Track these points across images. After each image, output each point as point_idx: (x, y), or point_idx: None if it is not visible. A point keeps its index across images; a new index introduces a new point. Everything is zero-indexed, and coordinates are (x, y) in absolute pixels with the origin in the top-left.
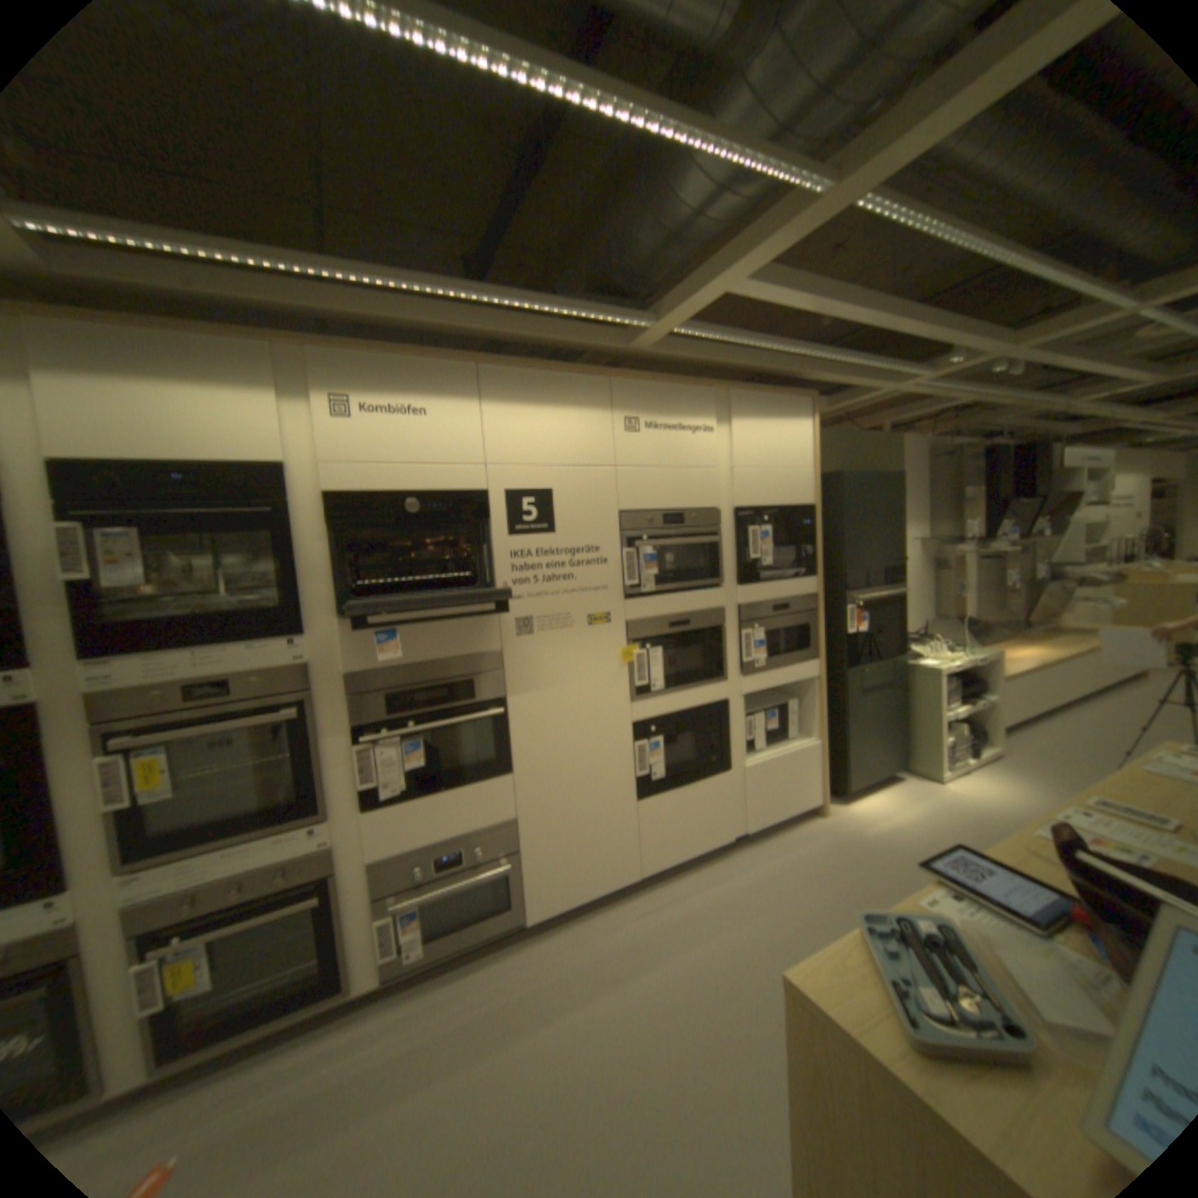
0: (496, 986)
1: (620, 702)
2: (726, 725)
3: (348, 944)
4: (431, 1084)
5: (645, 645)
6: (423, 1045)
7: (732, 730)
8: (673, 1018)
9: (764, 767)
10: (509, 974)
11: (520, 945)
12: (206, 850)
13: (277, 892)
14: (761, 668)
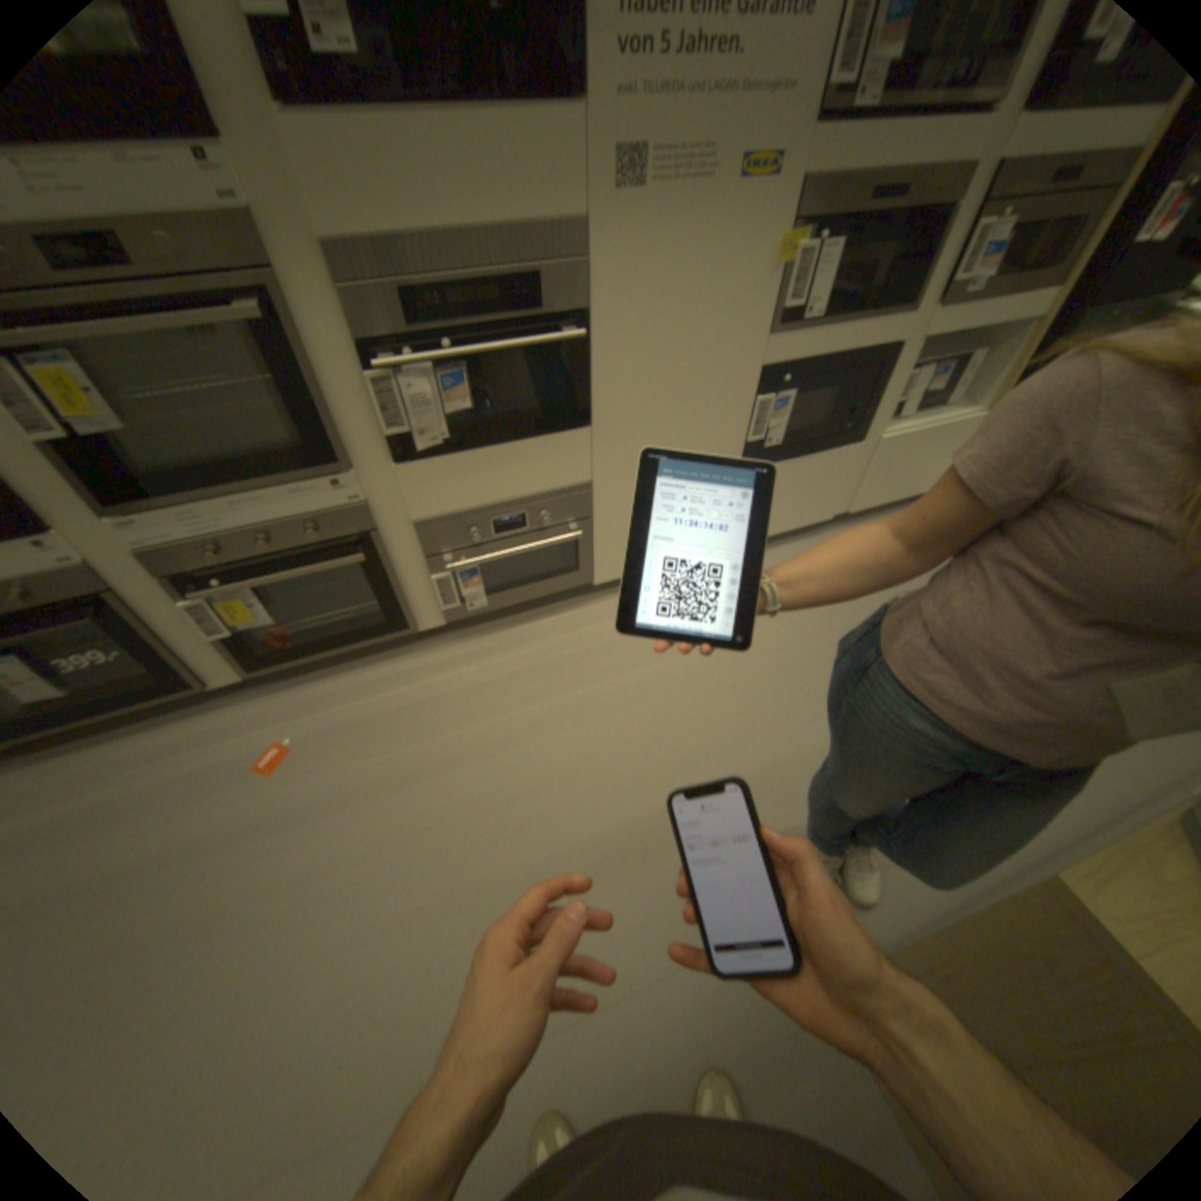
0: (563, 633)
1: (756, 331)
2: (885, 379)
3: (408, 588)
4: (507, 712)
5: (823, 229)
6: (496, 677)
7: (889, 387)
8: (741, 689)
9: (906, 438)
10: (575, 623)
11: (586, 596)
12: (207, 494)
13: (315, 541)
14: (976, 292)
